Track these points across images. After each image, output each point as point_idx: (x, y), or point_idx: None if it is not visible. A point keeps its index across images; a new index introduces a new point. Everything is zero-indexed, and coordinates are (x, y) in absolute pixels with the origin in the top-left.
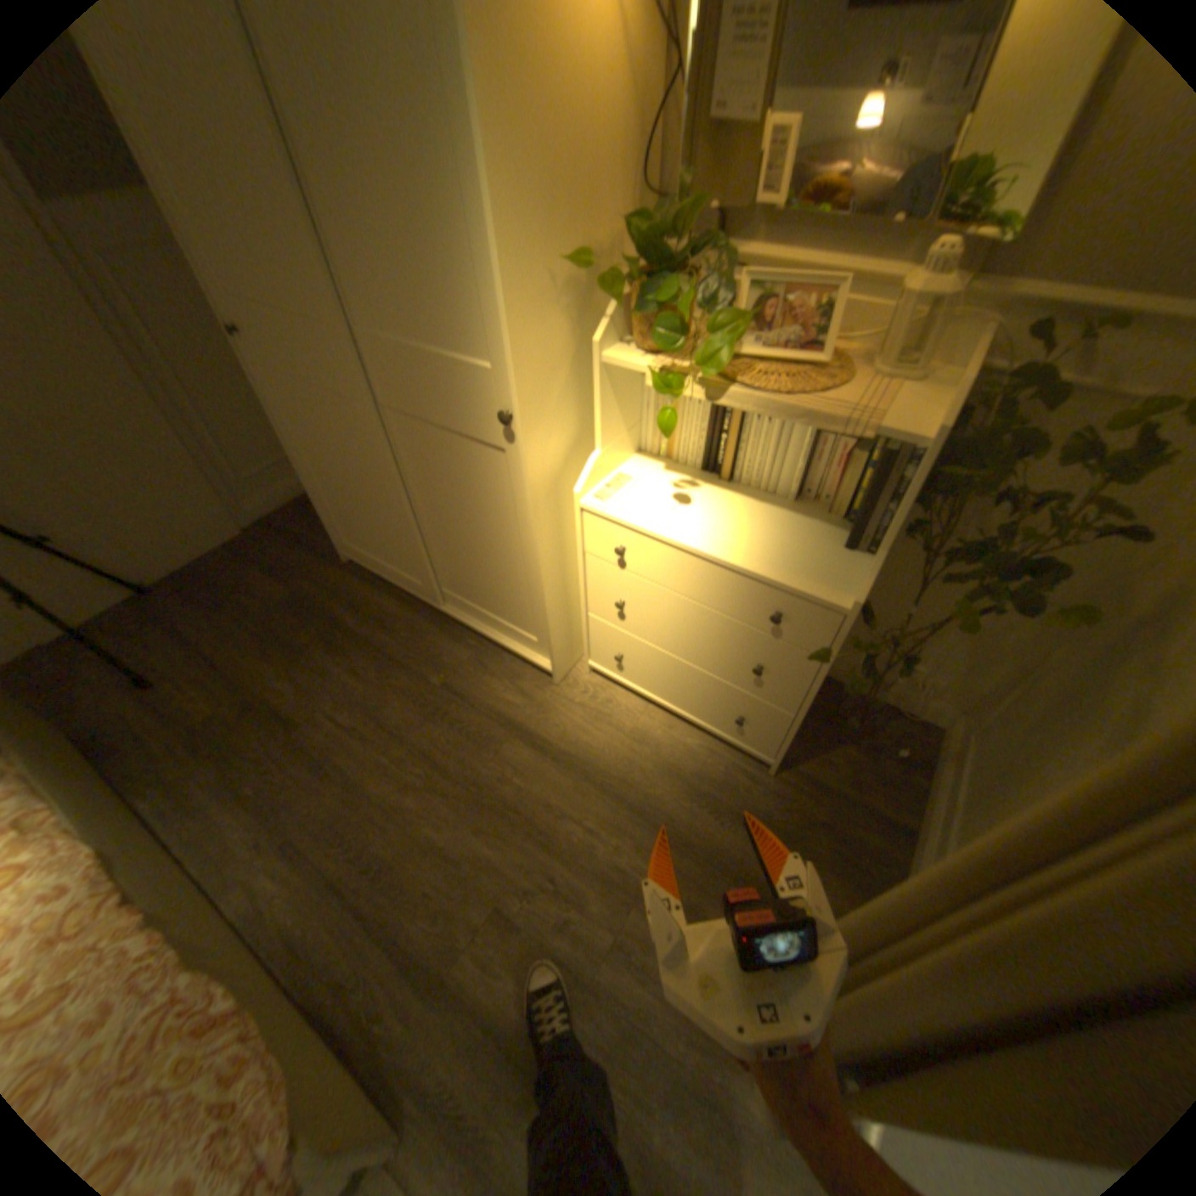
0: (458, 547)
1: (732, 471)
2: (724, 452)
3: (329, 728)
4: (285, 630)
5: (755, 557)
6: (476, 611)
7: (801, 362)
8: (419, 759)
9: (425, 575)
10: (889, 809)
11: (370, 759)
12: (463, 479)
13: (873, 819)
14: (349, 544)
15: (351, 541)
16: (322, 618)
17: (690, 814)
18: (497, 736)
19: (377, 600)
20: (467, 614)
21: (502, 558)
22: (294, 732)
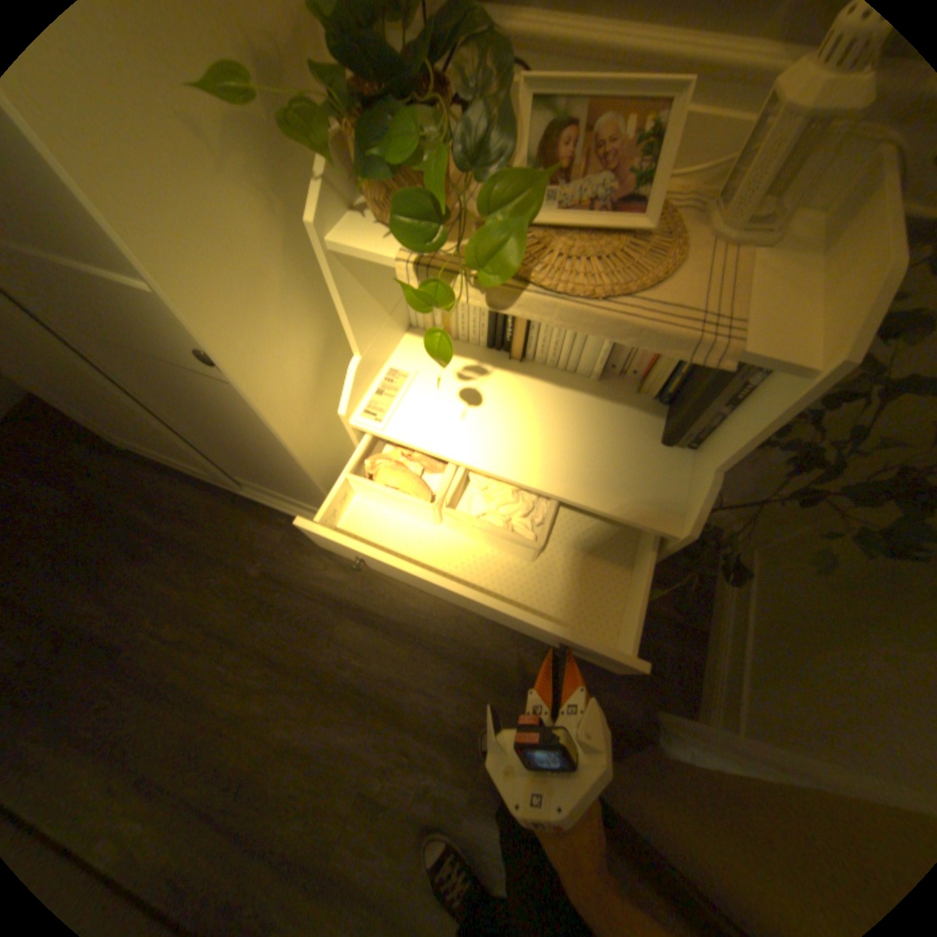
0: (228, 452)
1: (523, 350)
2: (512, 332)
3: (152, 647)
4: (75, 544)
5: (565, 475)
6: (275, 496)
7: (614, 228)
8: (253, 660)
9: (206, 471)
10: (683, 616)
11: (203, 672)
12: (195, 401)
13: (670, 629)
14: (114, 438)
15: (115, 435)
16: (114, 521)
17: (517, 660)
18: (325, 619)
19: (169, 489)
20: (267, 496)
21: (279, 467)
22: (116, 660)
